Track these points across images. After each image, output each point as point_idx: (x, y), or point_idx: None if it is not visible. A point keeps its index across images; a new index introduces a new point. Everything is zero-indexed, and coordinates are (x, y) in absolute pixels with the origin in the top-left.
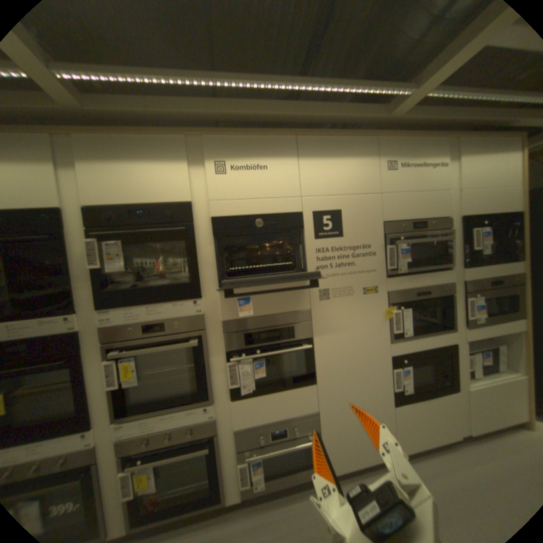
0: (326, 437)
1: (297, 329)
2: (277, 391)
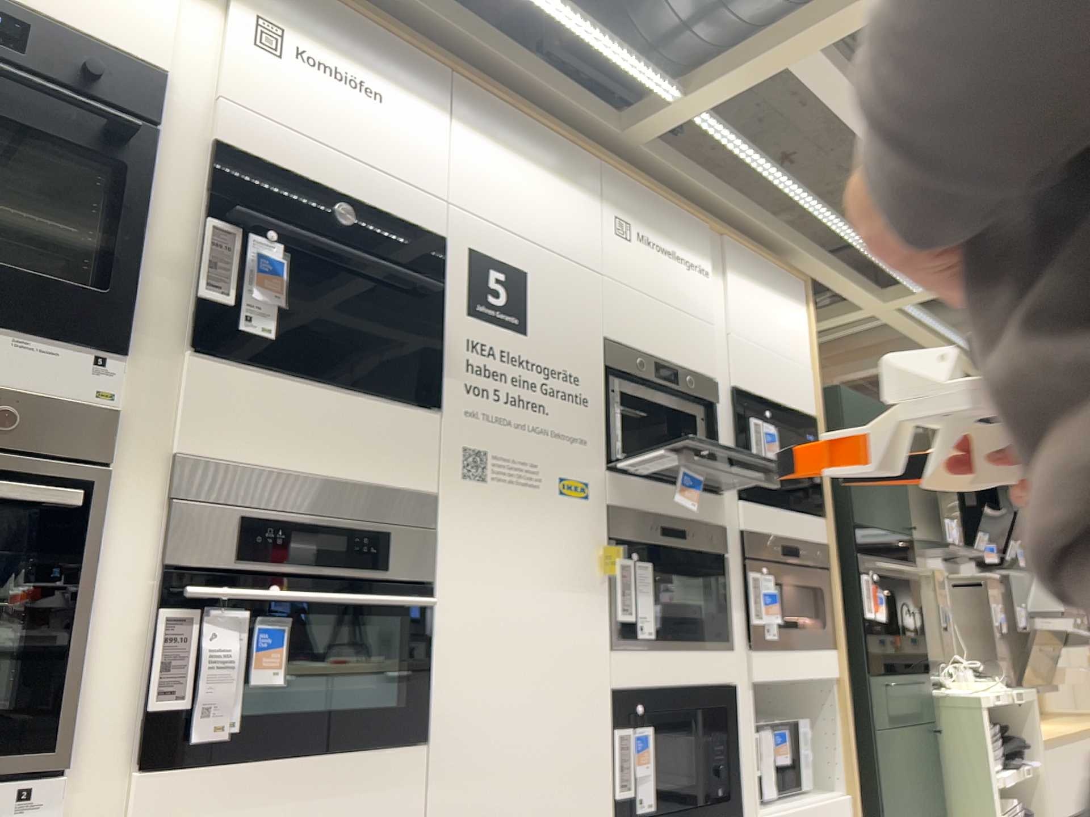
0: None
1: (398, 546)
2: (310, 752)
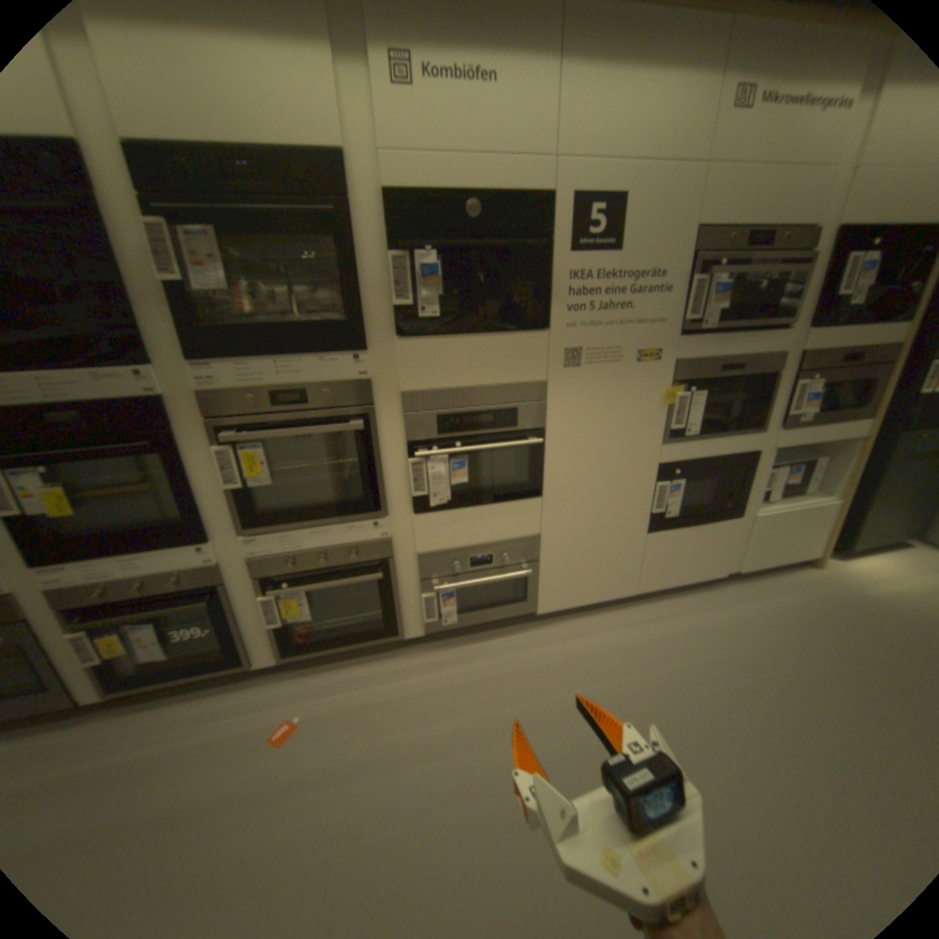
0: (544, 566)
1: (521, 414)
2: (482, 503)
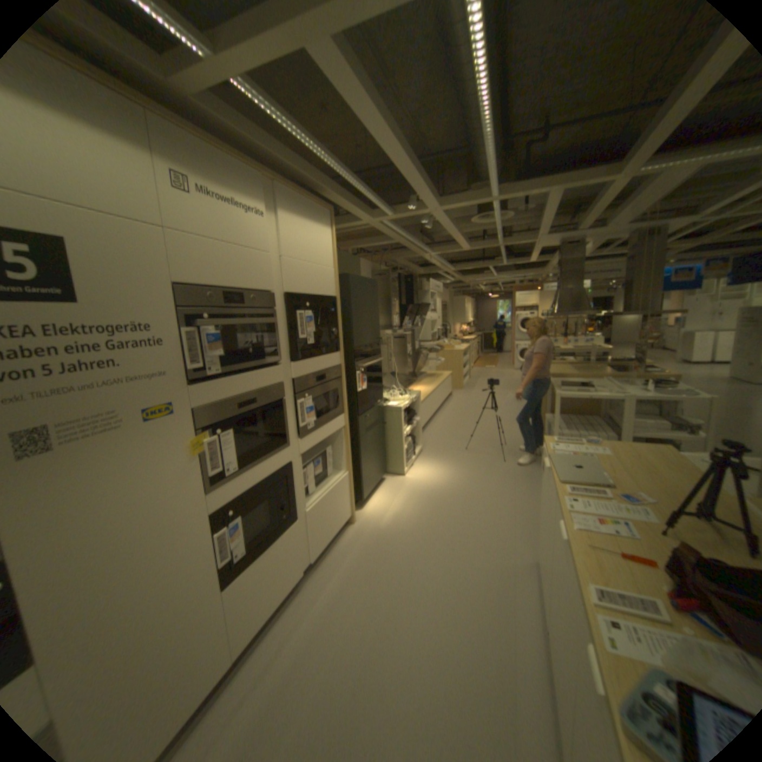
0: None
1: None
2: None
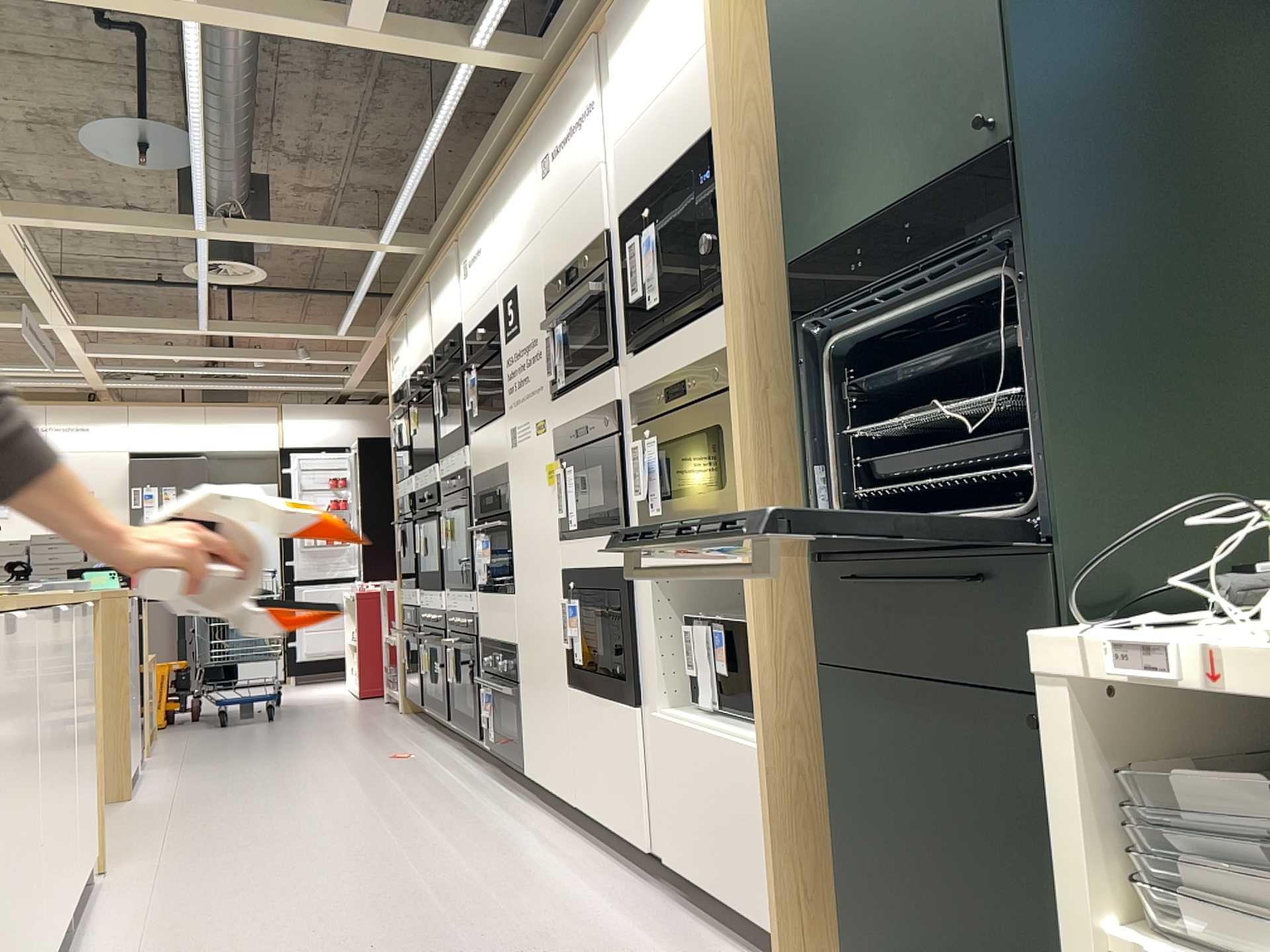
0: (522, 695)
1: (500, 495)
2: (496, 592)
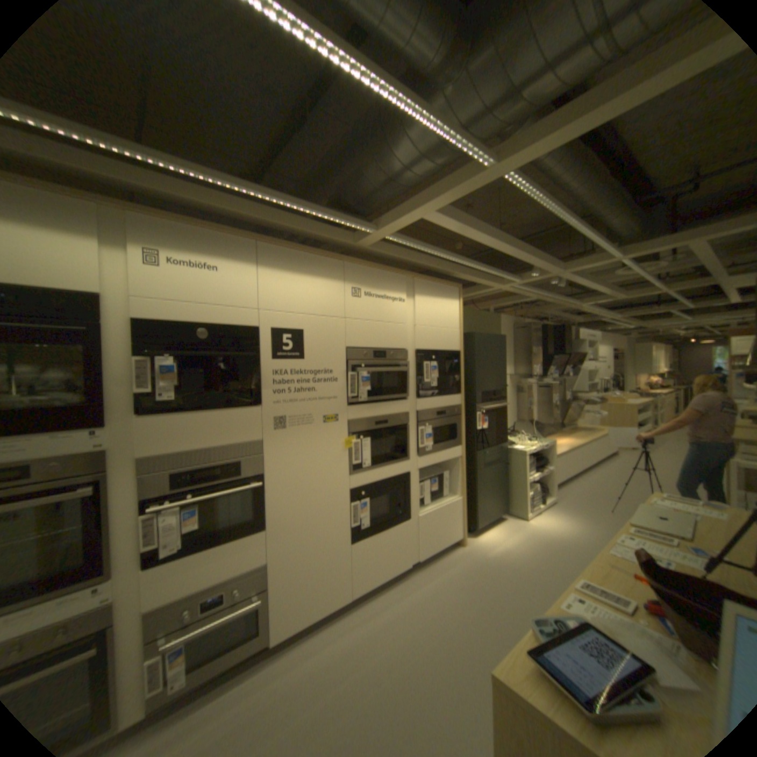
0: (273, 594)
1: (244, 465)
2: (213, 546)
